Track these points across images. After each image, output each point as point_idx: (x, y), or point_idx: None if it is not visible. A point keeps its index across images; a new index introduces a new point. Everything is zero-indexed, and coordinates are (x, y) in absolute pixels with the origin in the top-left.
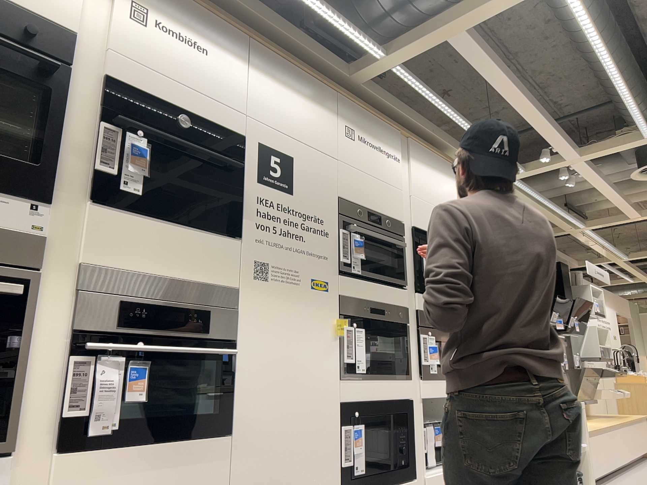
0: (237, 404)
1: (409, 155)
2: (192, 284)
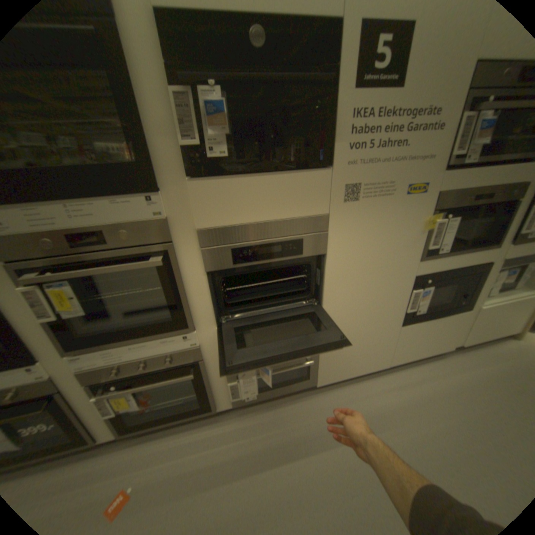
0: (326, 291)
1: None
2: (289, 216)
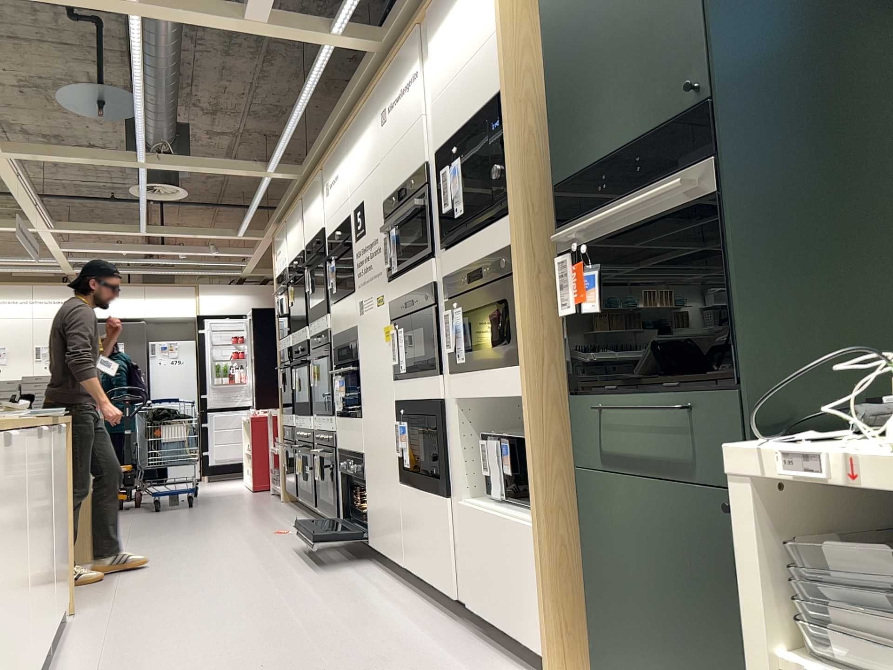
0: (361, 400)
1: (429, 42)
2: (355, 328)
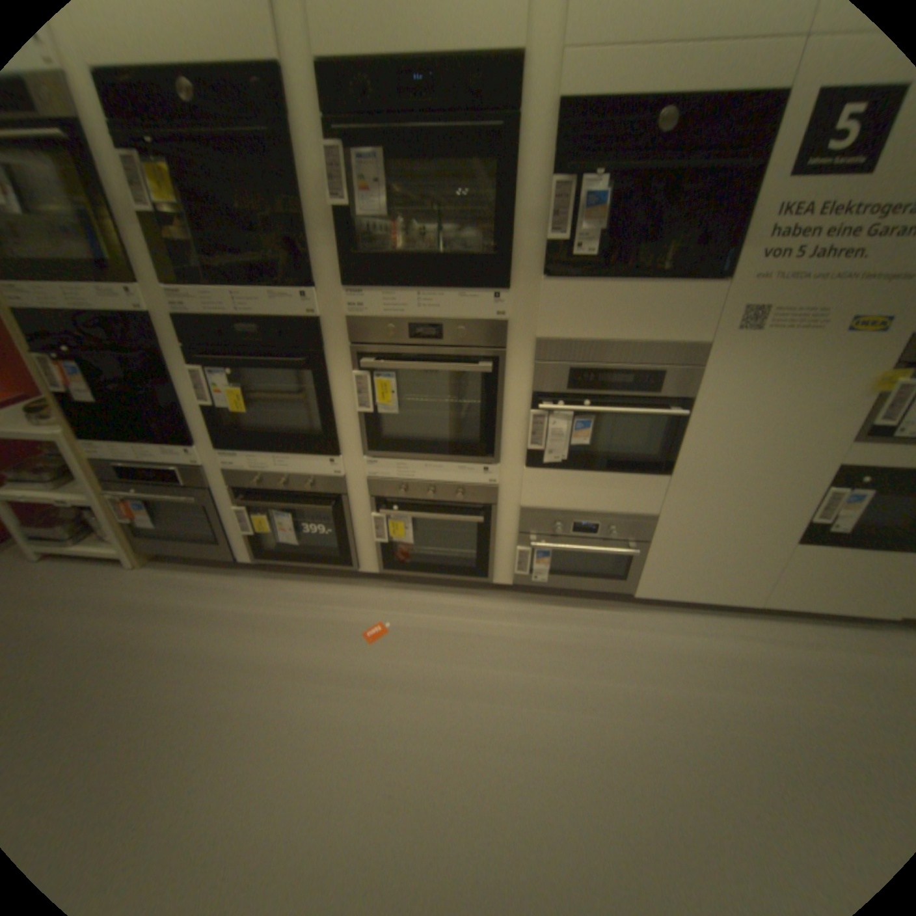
0: (683, 453)
1: None
2: (653, 338)
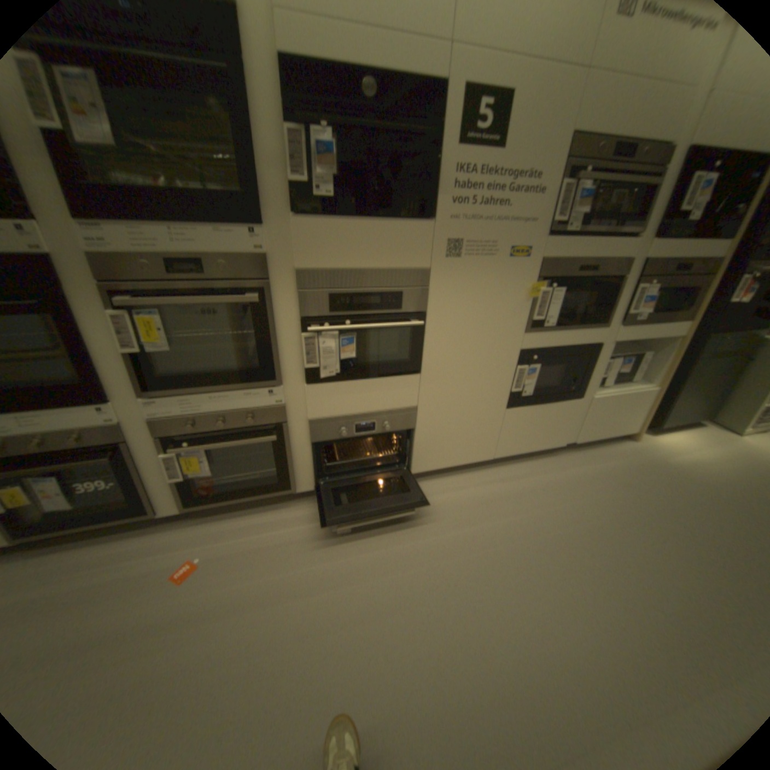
0: (424, 355)
1: None
2: (389, 267)
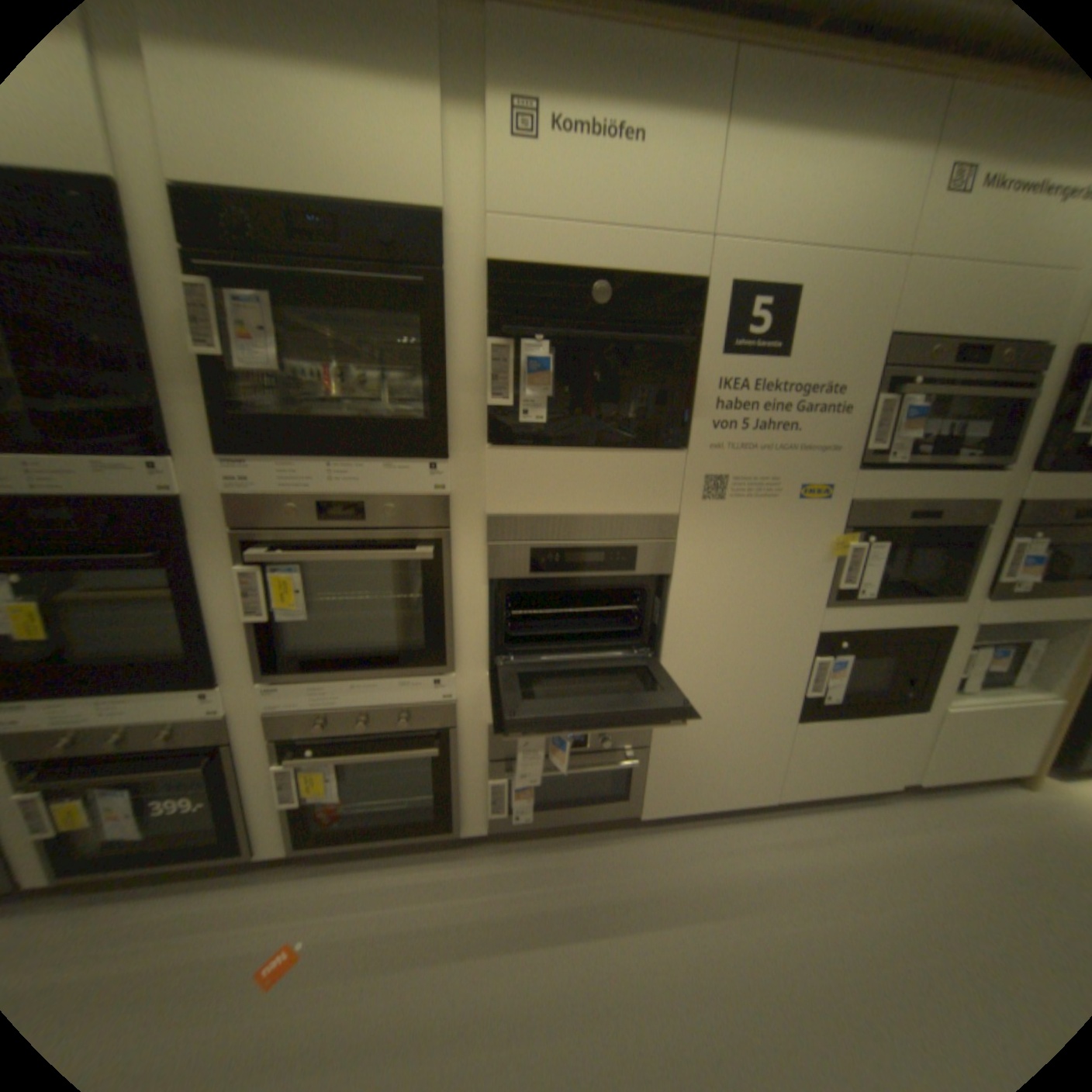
0: (668, 637)
1: None
2: (619, 511)
